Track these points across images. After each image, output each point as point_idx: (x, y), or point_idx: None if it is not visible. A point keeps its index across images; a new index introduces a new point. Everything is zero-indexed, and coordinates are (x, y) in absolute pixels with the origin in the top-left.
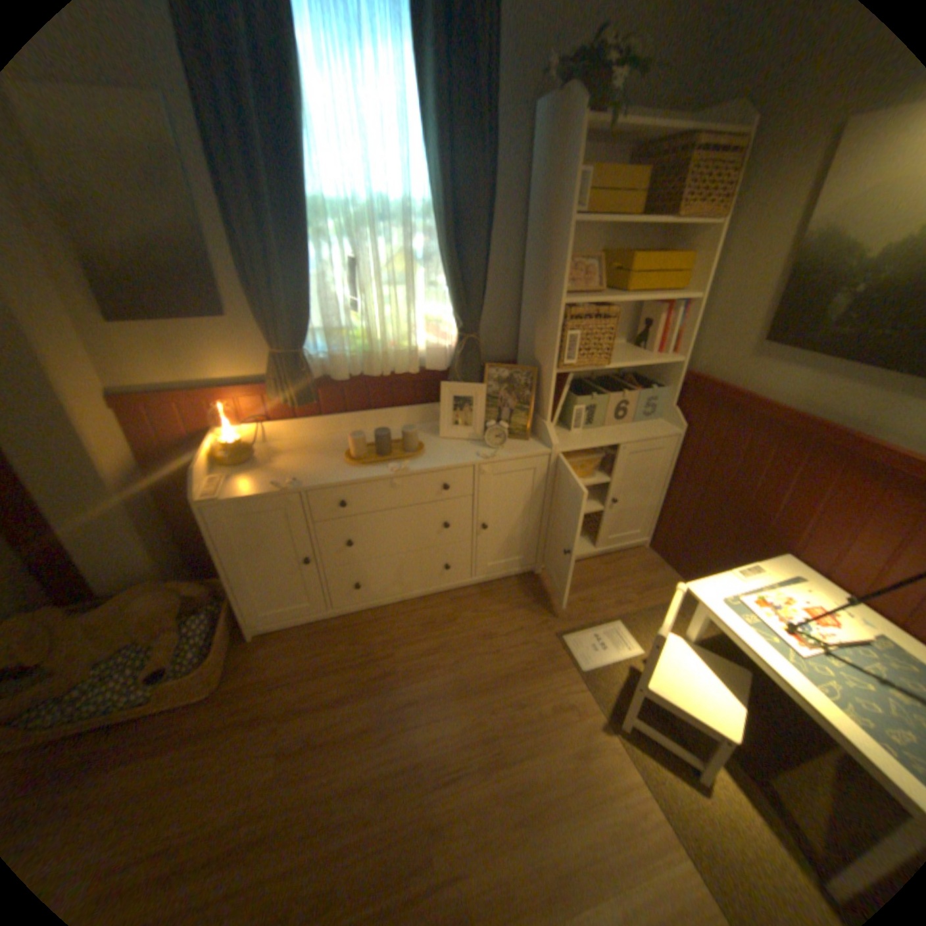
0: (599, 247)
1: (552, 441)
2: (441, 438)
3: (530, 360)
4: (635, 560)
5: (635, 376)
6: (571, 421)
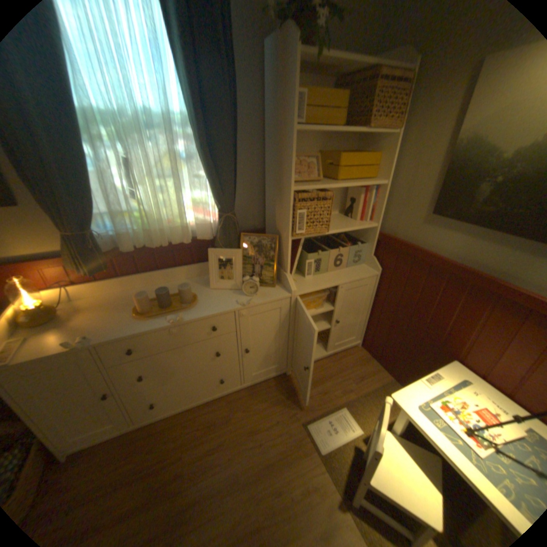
0: (317, 149)
1: (292, 288)
2: (211, 289)
3: (273, 229)
4: (353, 358)
5: (346, 235)
6: (305, 270)
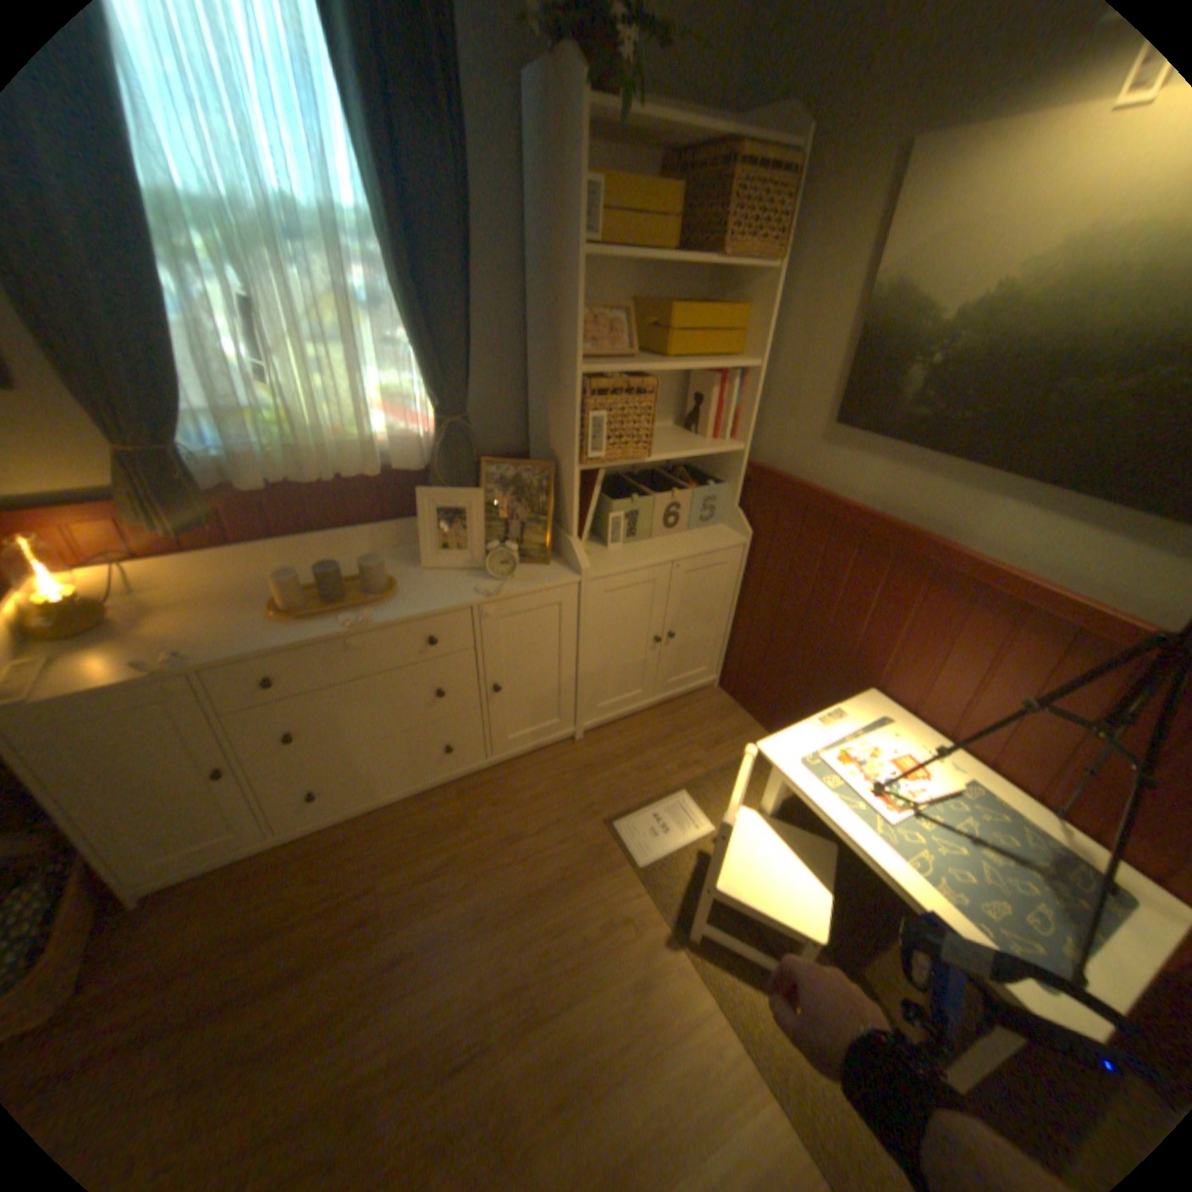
0: (629, 294)
1: (582, 564)
2: (424, 569)
3: (545, 452)
4: (701, 706)
5: (688, 469)
6: (607, 534)
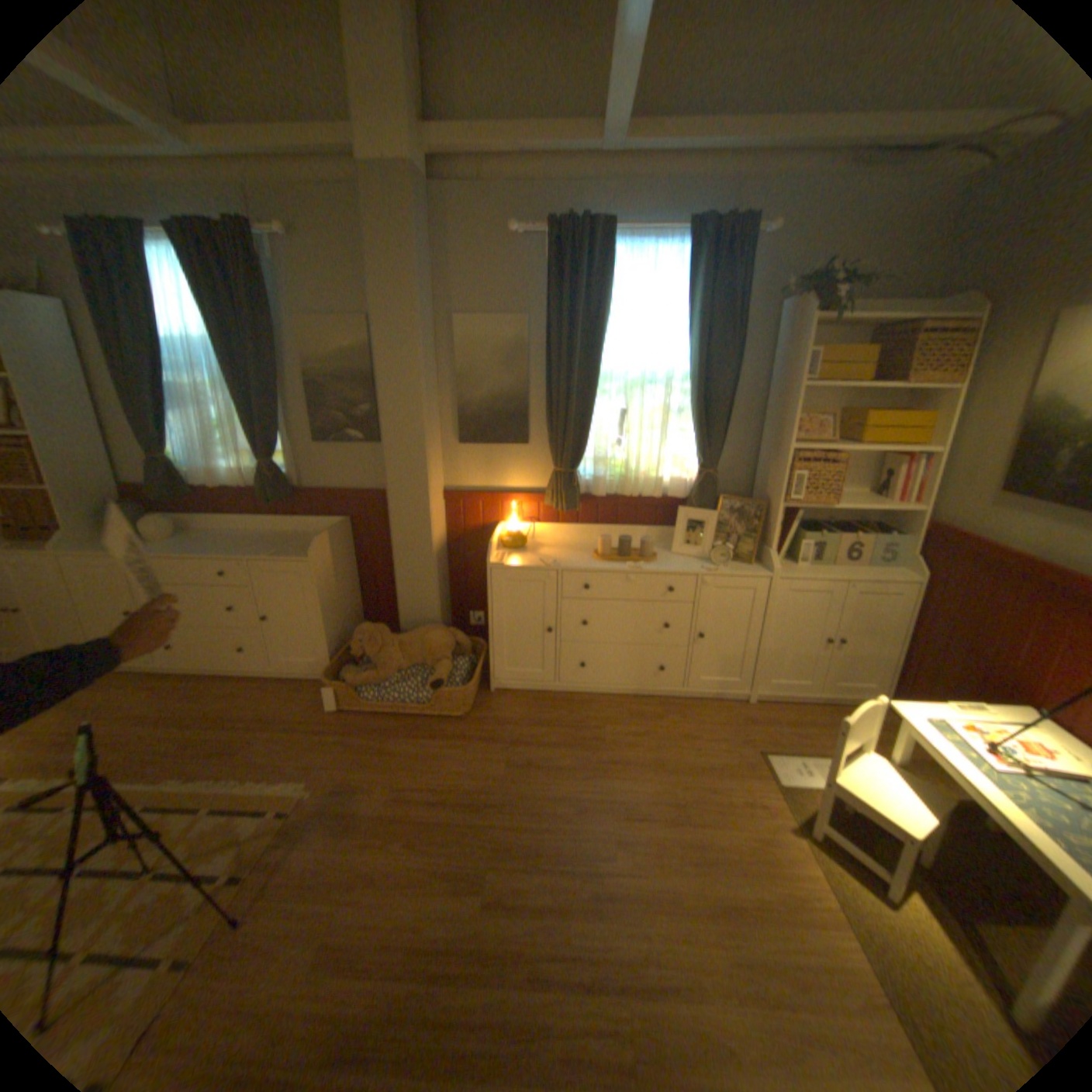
0: (837, 406)
1: (774, 566)
2: (671, 554)
3: (761, 496)
4: None
5: (878, 525)
6: (798, 555)
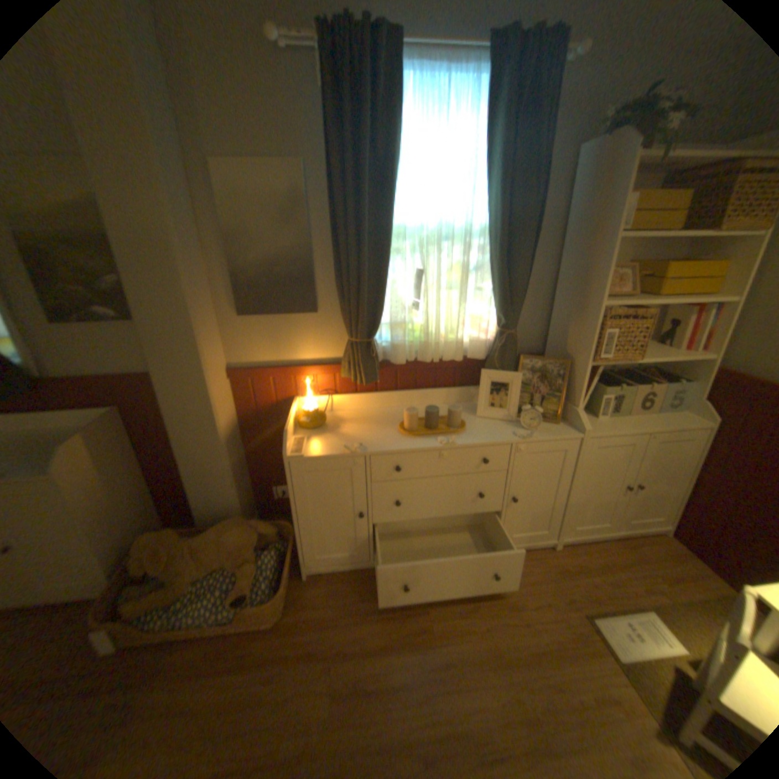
0: (629, 258)
1: (585, 427)
2: (477, 417)
3: (560, 353)
4: (659, 549)
5: (657, 370)
6: (598, 409)
